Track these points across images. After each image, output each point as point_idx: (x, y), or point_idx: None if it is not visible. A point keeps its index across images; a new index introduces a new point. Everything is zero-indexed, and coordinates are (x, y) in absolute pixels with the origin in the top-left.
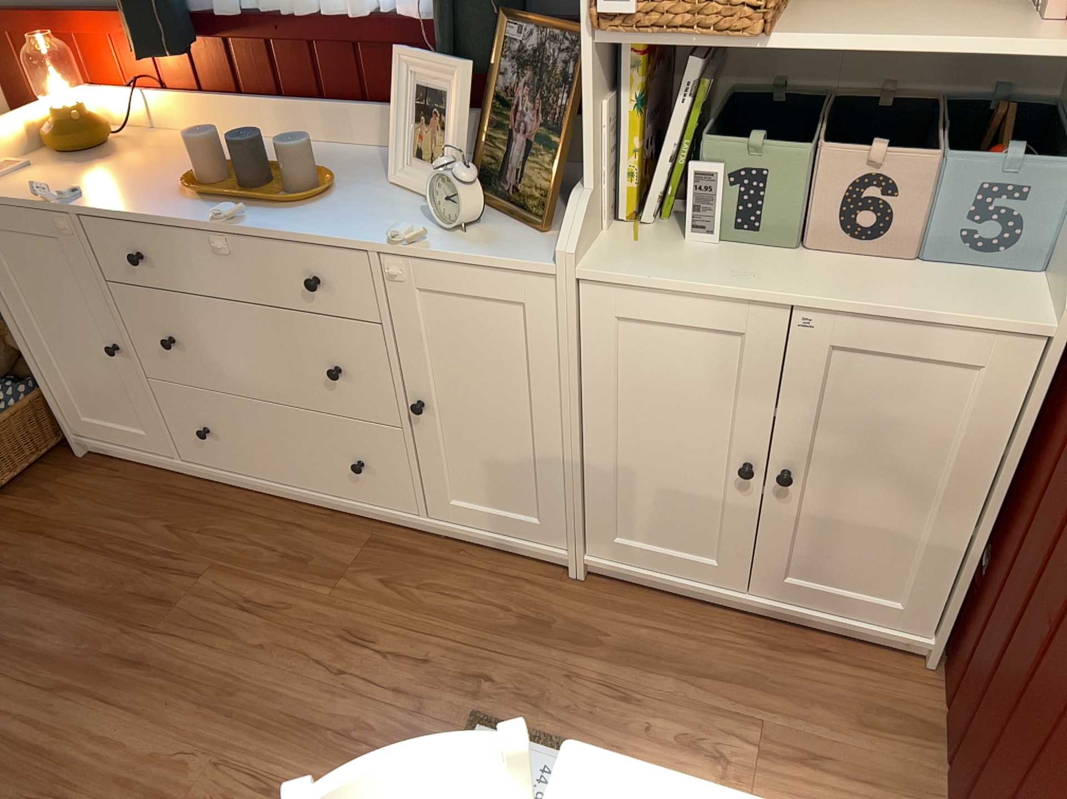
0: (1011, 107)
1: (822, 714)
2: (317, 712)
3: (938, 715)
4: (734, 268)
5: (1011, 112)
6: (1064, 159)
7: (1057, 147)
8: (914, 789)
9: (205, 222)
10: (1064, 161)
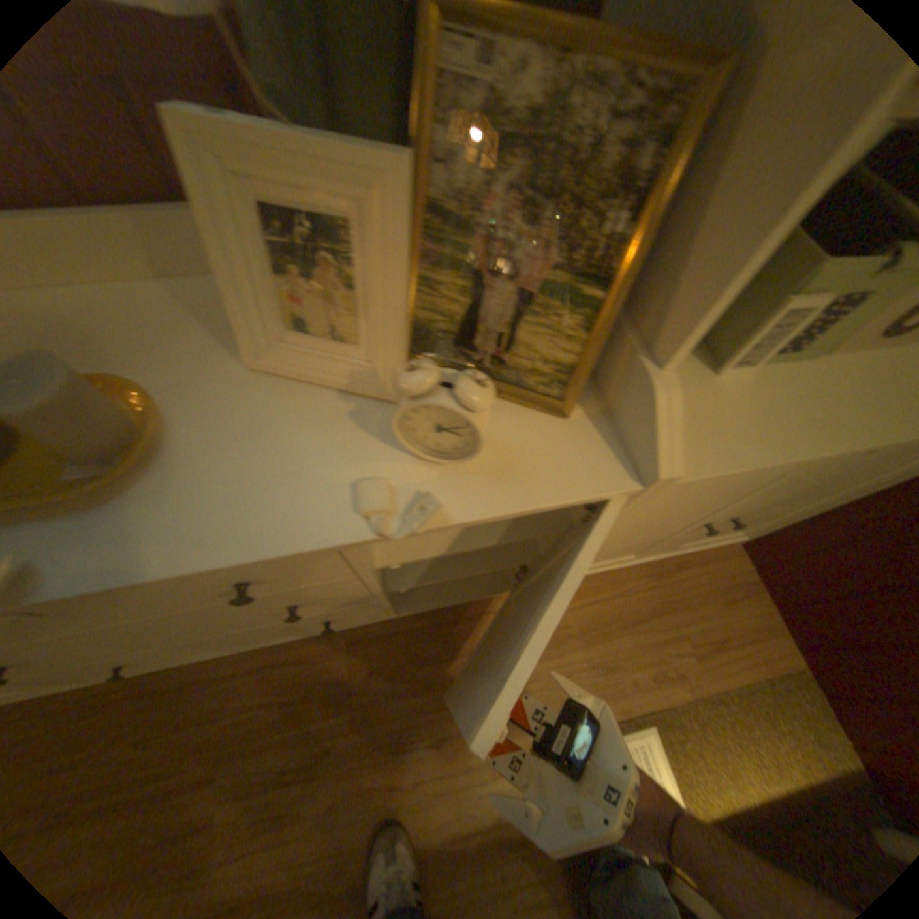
0: None
1: (713, 615)
2: (423, 845)
3: (760, 580)
4: (805, 408)
5: None
6: None
7: None
8: (777, 637)
9: None
10: None
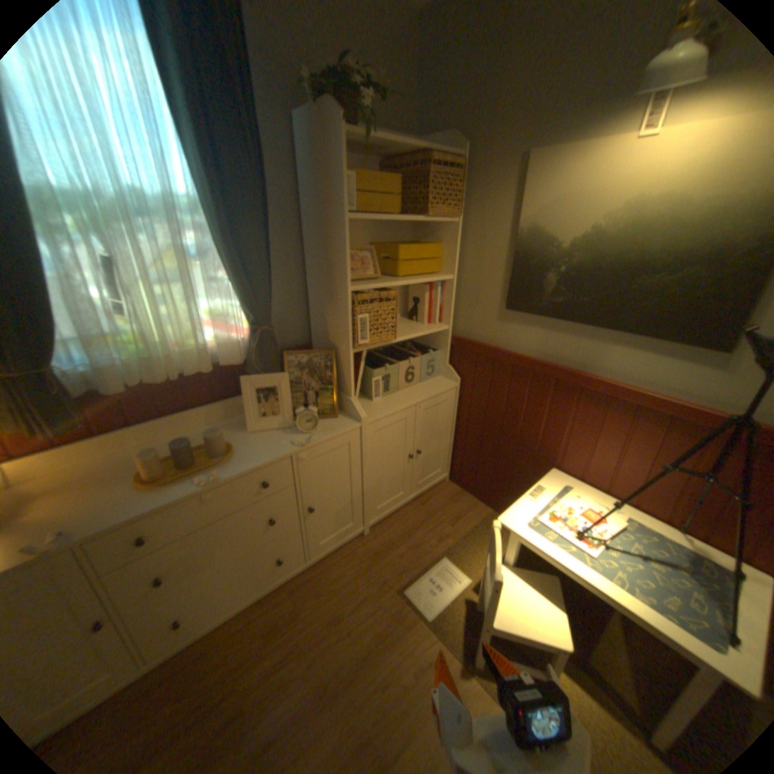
0: (404, 342)
1: (449, 509)
2: (362, 655)
3: (461, 489)
4: (394, 401)
5: (404, 343)
6: (435, 350)
7: (427, 348)
8: (476, 506)
9: (188, 492)
10: (436, 350)
